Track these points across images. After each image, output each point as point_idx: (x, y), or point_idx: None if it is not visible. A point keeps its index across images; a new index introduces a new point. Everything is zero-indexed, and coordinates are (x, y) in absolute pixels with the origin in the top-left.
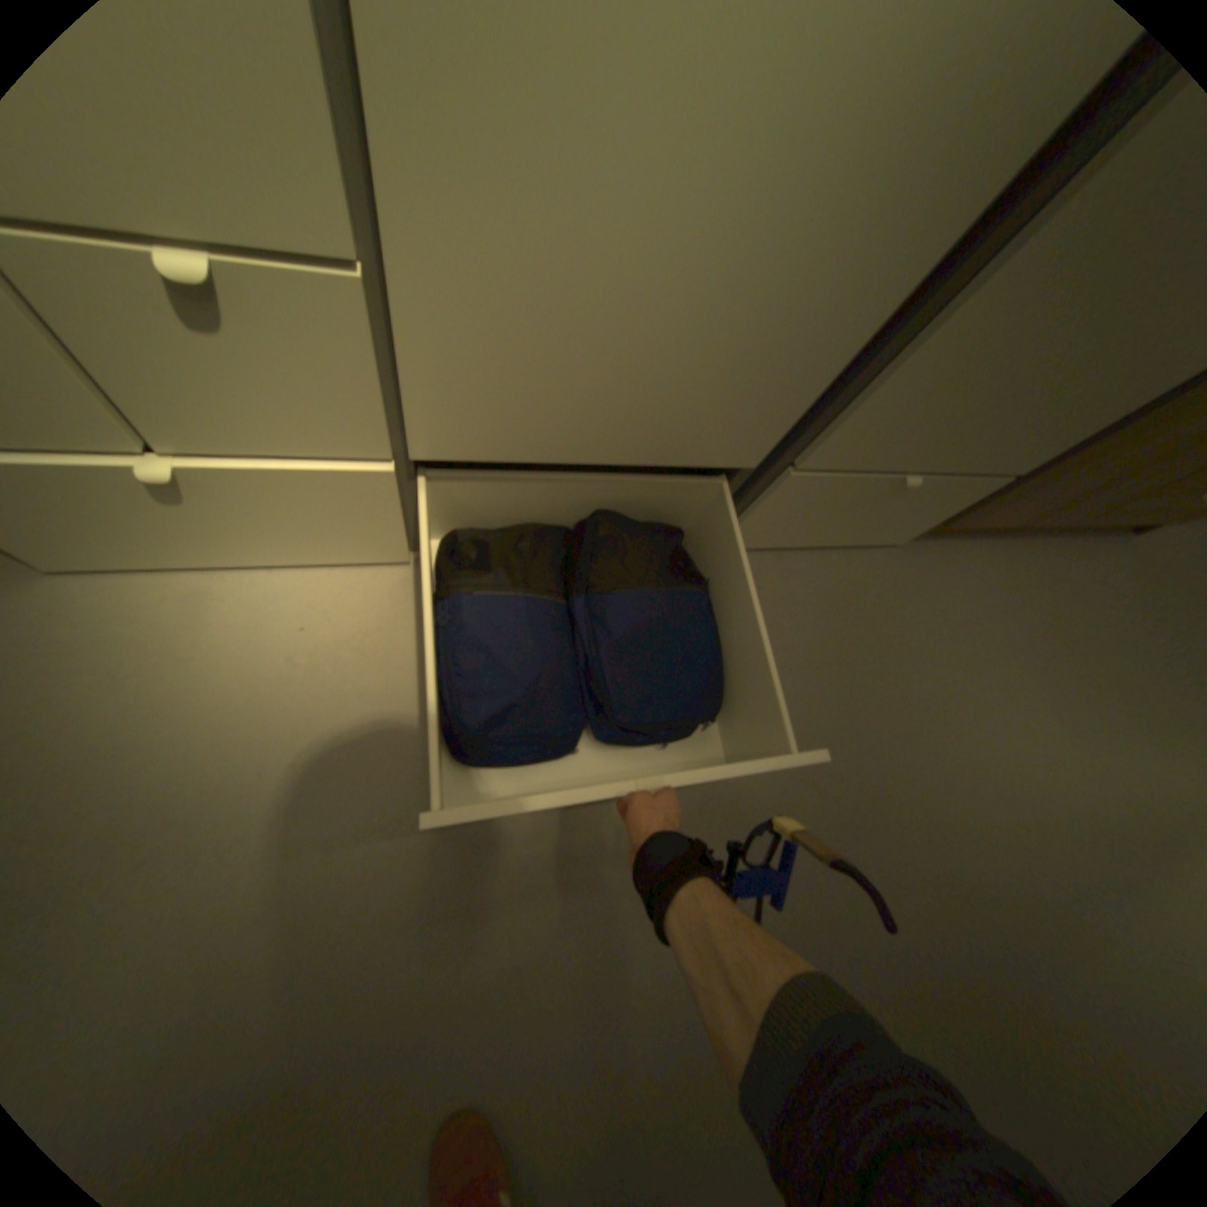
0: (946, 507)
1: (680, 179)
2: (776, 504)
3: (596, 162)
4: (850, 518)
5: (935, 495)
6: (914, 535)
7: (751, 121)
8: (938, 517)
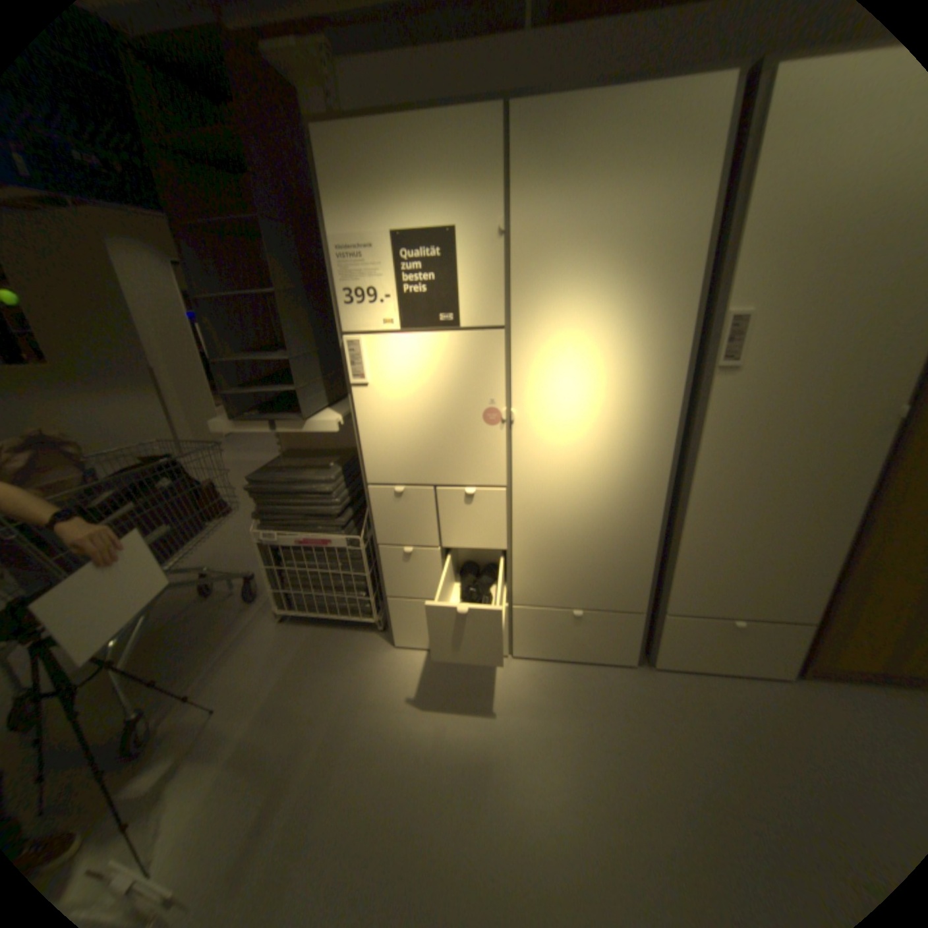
0: (791, 648)
1: (575, 530)
2: (673, 638)
3: (556, 529)
4: (728, 652)
5: (771, 638)
6: (796, 674)
7: (586, 519)
8: (795, 657)
